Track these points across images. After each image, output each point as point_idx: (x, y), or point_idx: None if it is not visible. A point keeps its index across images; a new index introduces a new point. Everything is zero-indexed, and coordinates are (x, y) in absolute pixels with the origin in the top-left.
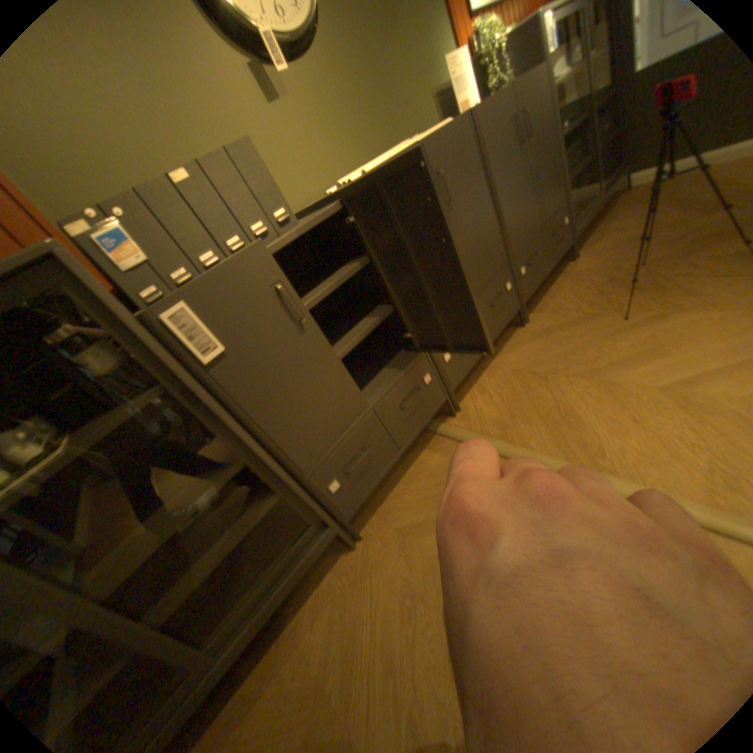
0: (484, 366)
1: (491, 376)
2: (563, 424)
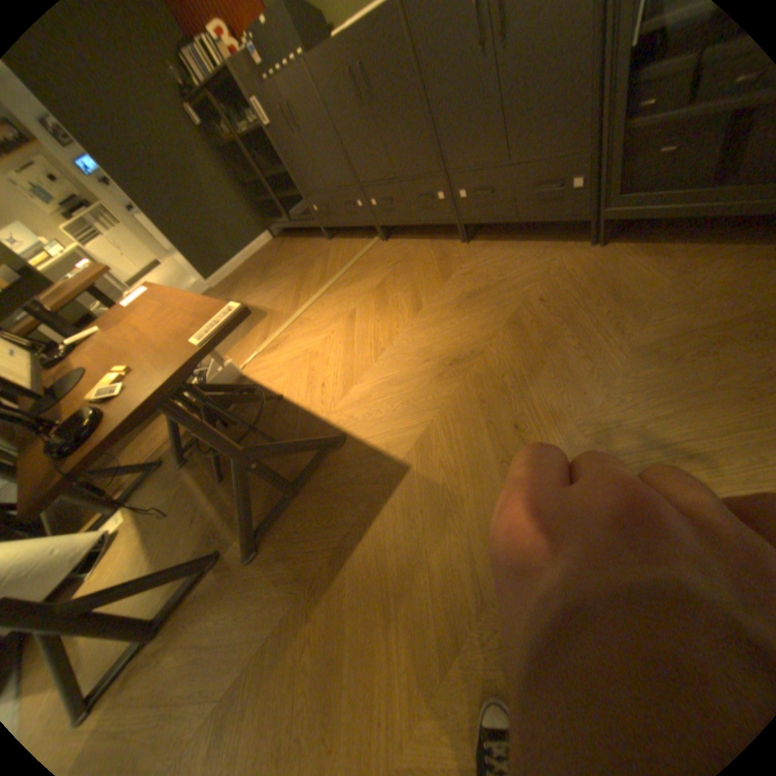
0: (422, 237)
1: (409, 244)
2: (352, 280)
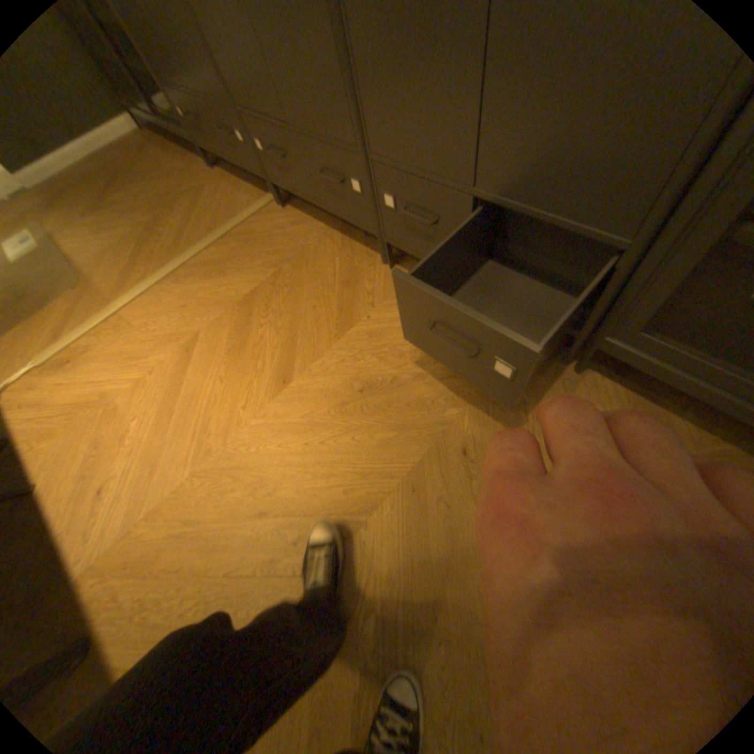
0: (332, 225)
1: (310, 230)
2: (213, 269)
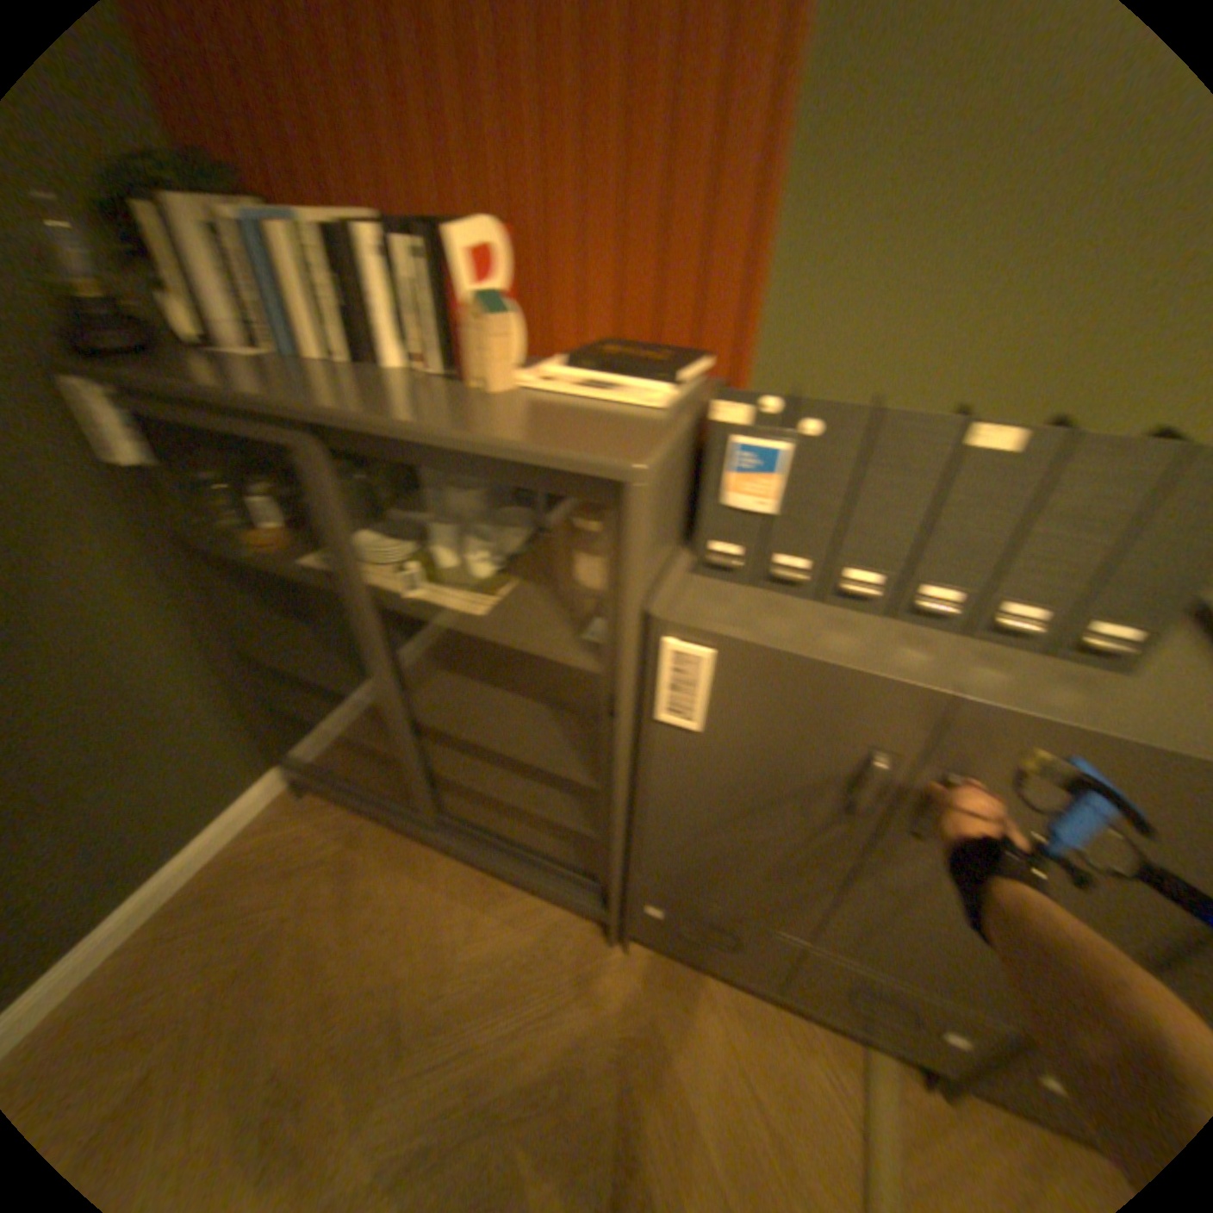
0: None
1: None
2: None
